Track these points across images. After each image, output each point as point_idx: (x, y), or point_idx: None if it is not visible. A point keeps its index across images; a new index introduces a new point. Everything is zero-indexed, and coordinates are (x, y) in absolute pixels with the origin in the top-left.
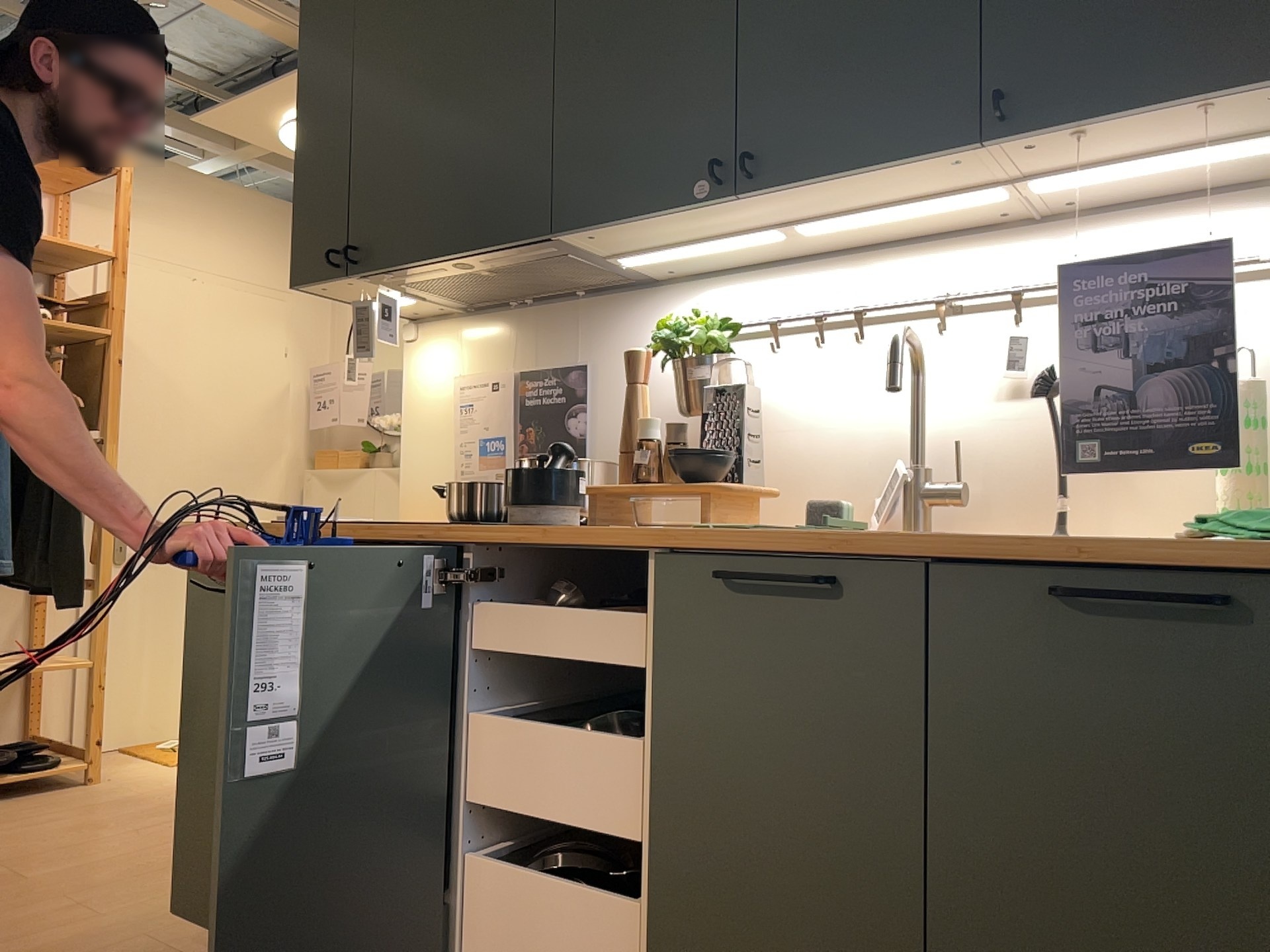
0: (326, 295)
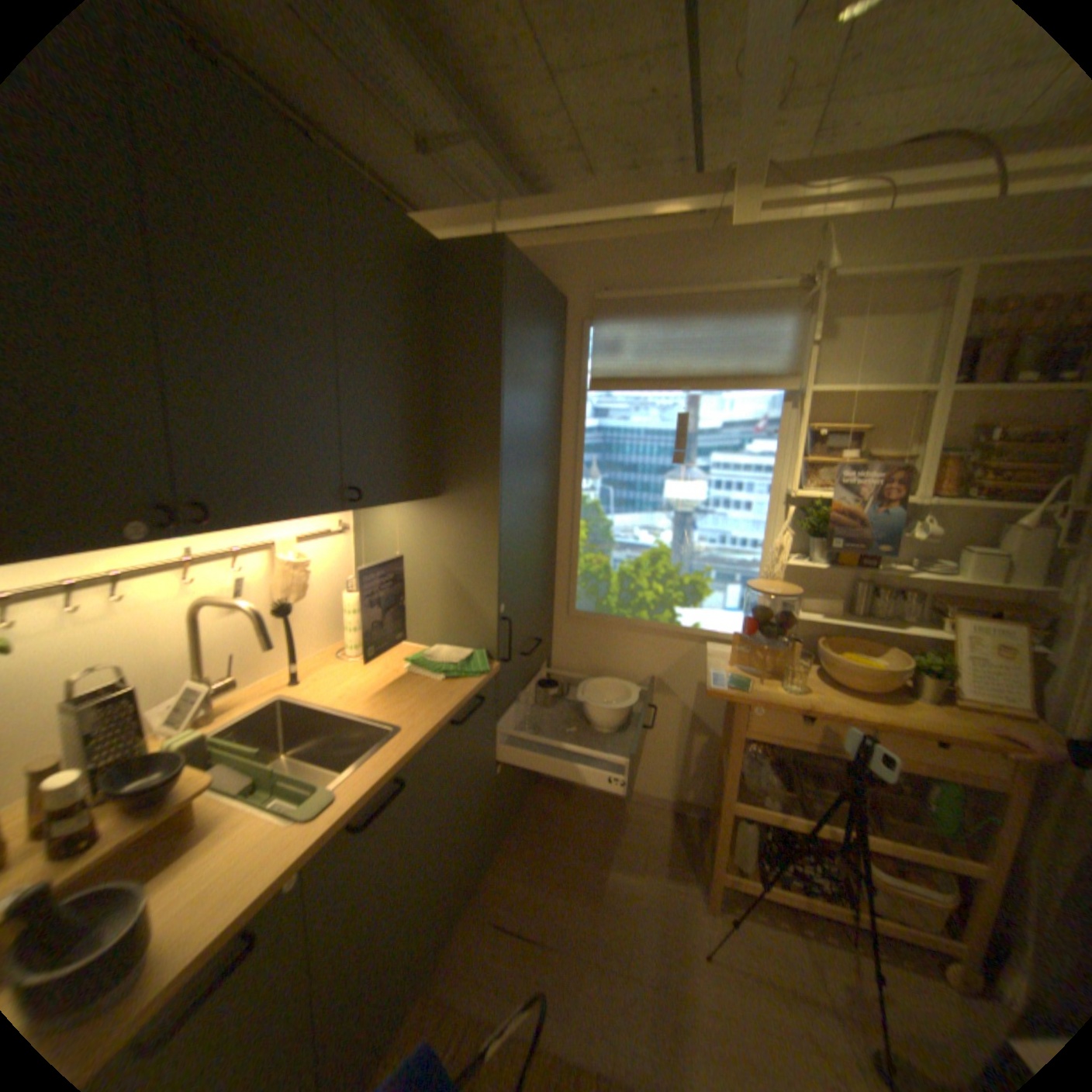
0: None
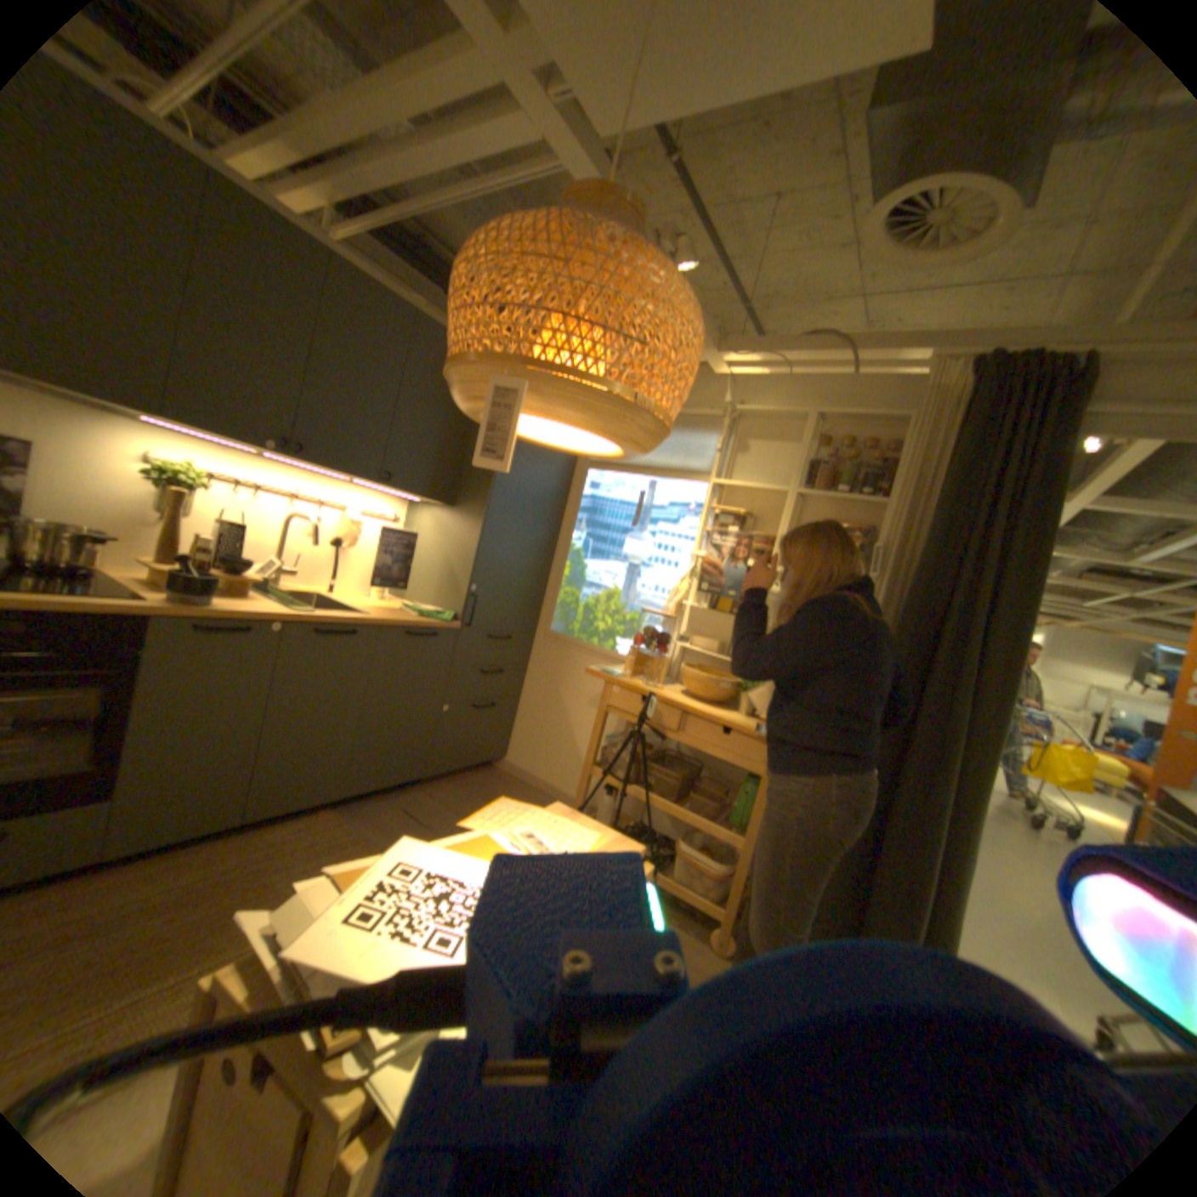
0: None
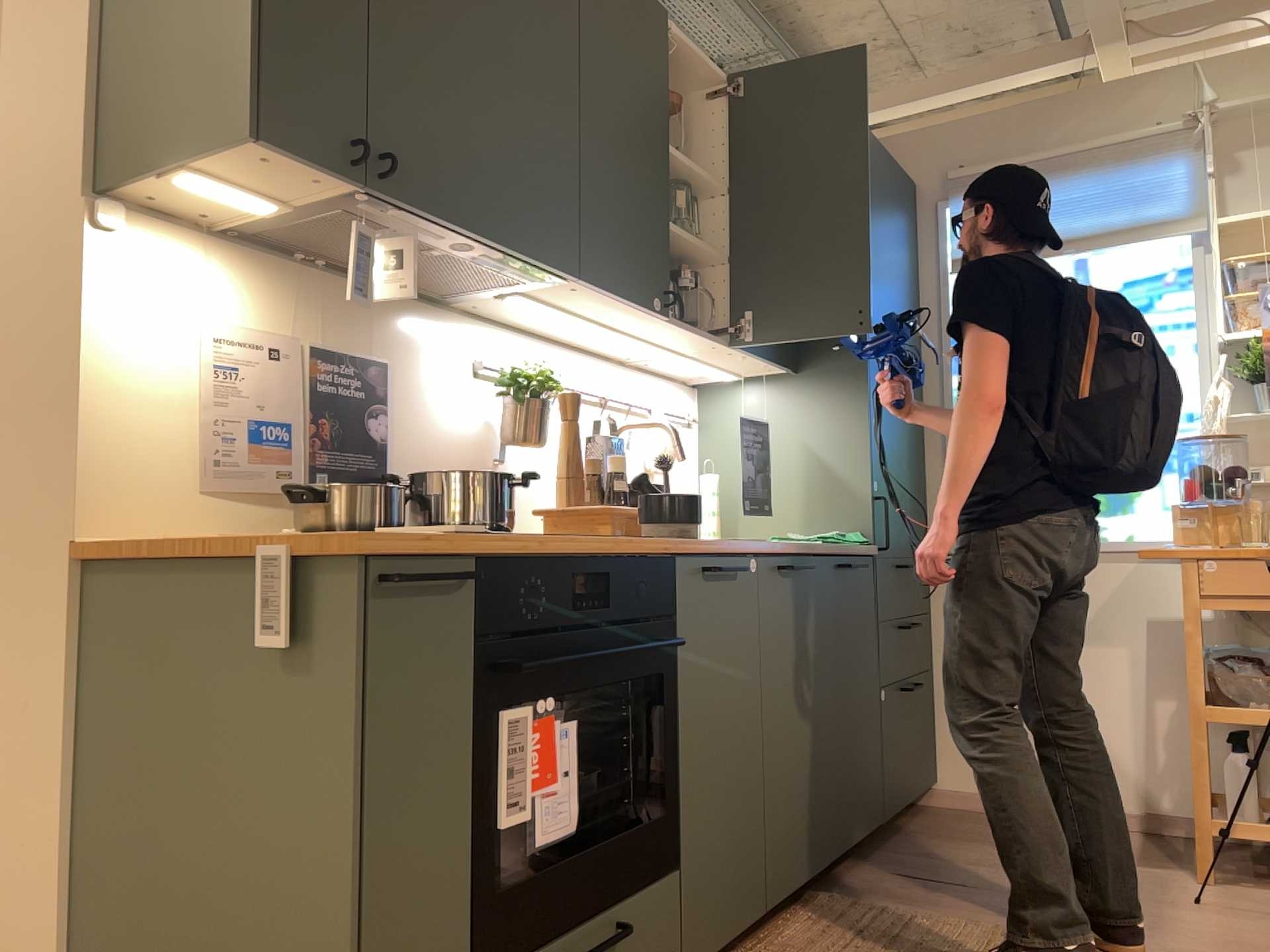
0: (230, 157)
